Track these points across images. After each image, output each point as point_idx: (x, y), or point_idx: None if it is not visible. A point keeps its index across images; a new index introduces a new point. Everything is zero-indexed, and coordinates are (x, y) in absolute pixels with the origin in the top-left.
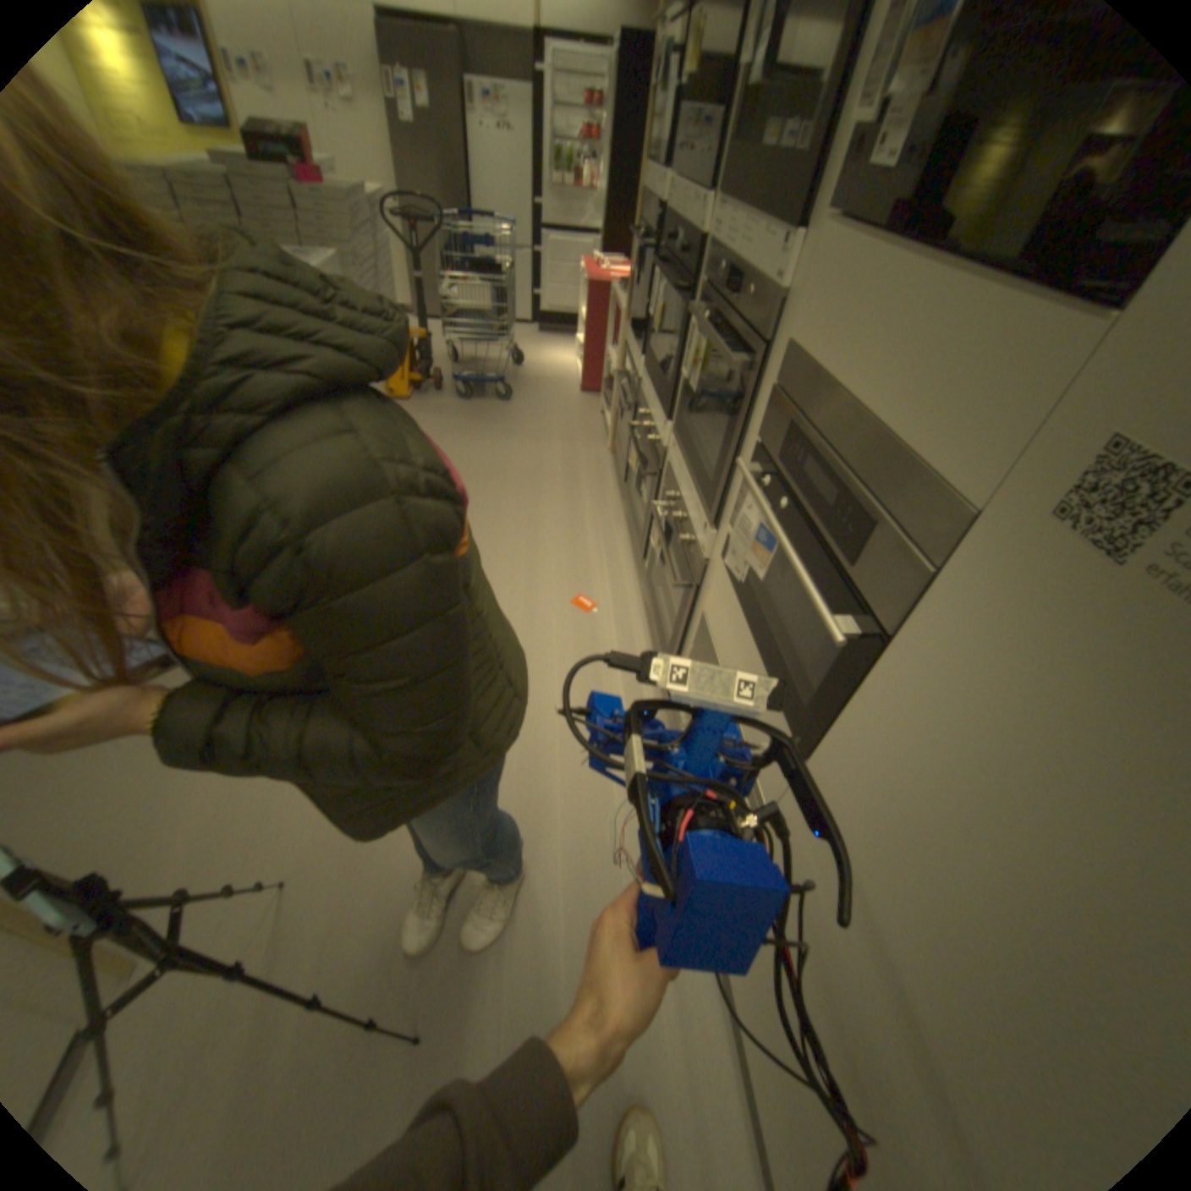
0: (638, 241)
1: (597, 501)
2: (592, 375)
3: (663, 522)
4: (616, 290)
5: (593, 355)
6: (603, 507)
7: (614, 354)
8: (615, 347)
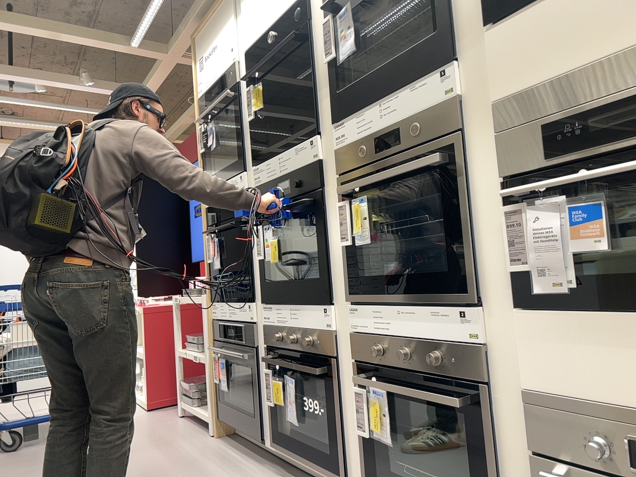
0: (211, 237)
1: (234, 473)
2: (158, 387)
3: (373, 392)
4: (171, 308)
5: (157, 367)
6: (246, 475)
7: (188, 349)
8: (188, 343)
